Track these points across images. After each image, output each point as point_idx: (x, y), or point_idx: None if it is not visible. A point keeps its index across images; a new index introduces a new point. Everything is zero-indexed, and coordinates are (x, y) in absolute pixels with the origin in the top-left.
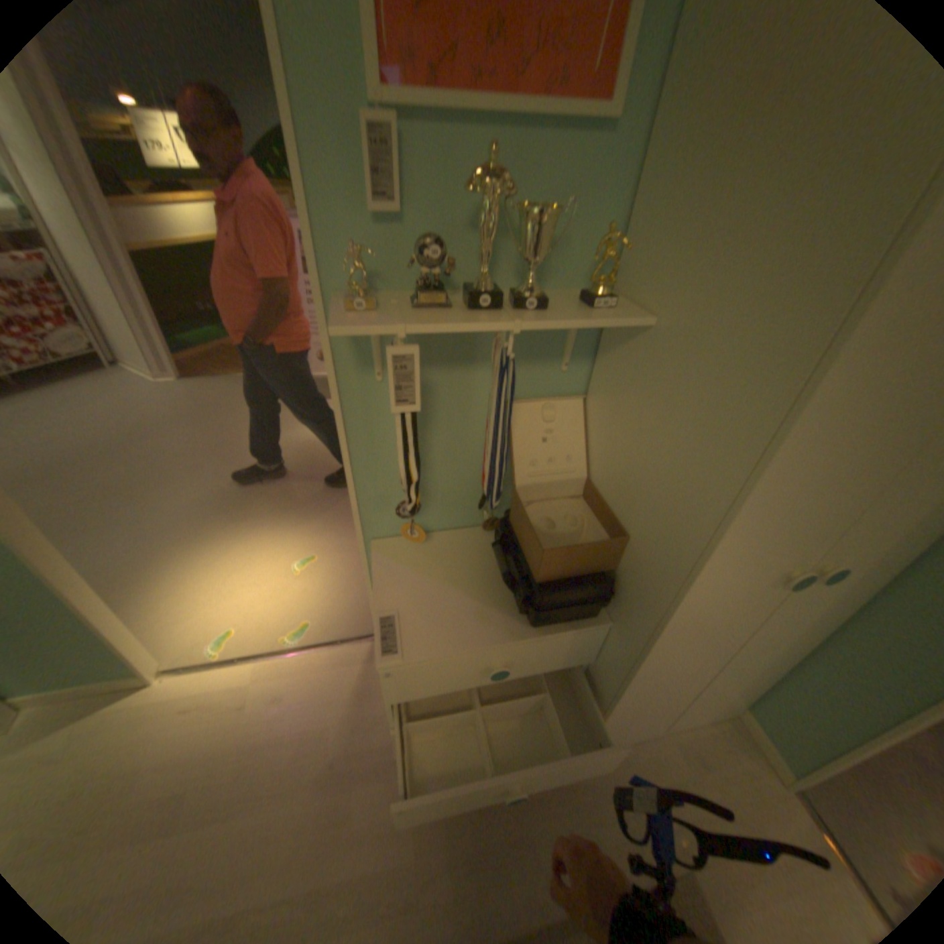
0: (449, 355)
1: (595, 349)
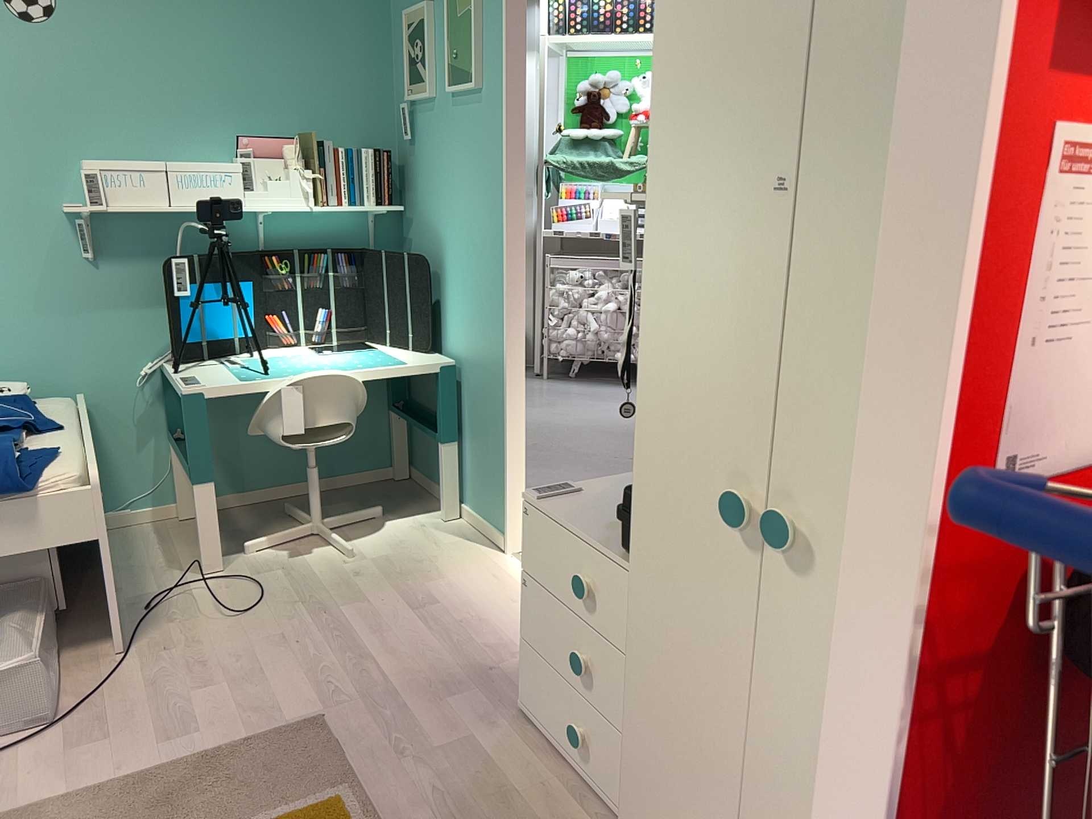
0: None
1: None
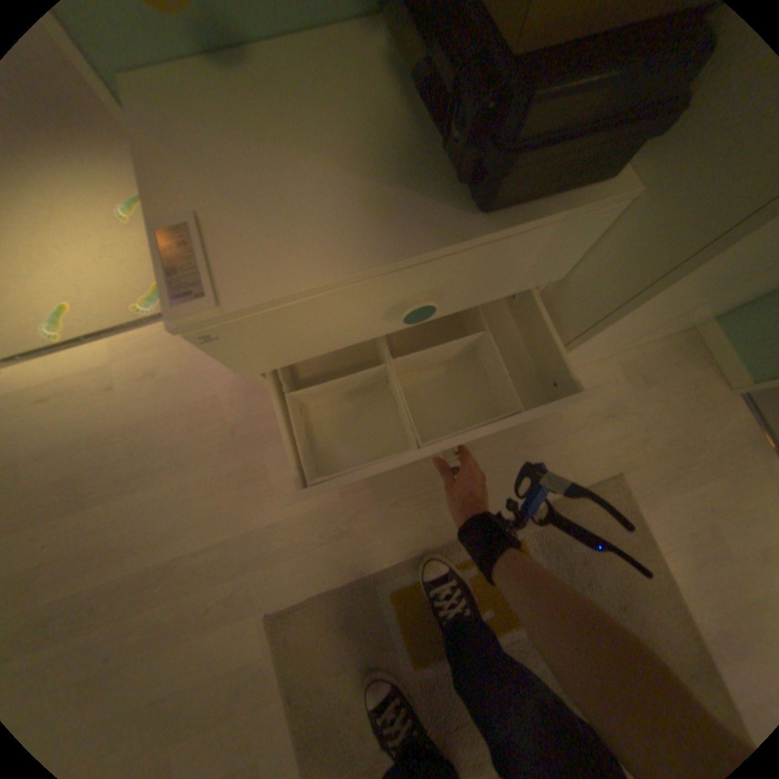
0: None
1: None
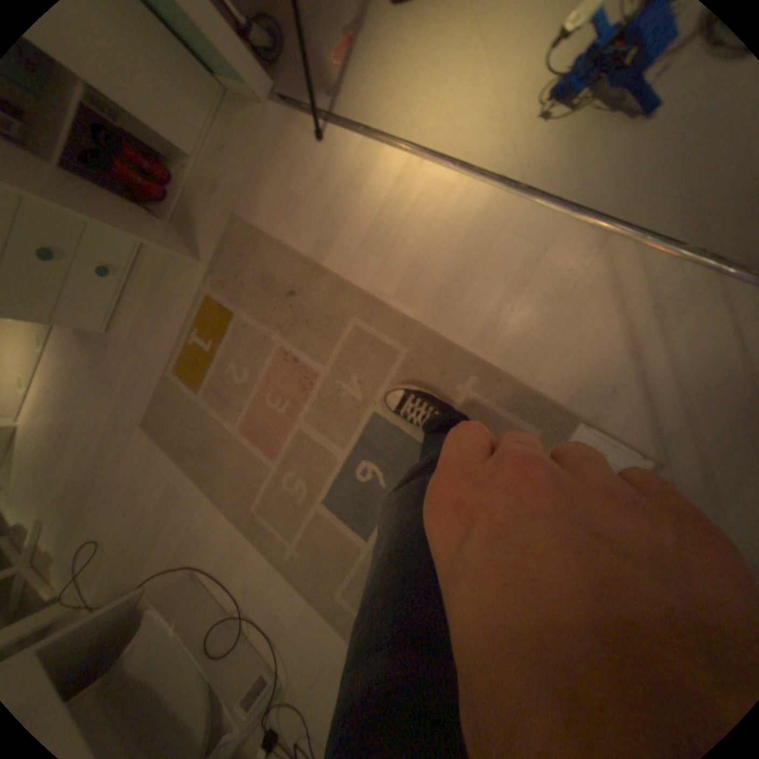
0: None
1: None
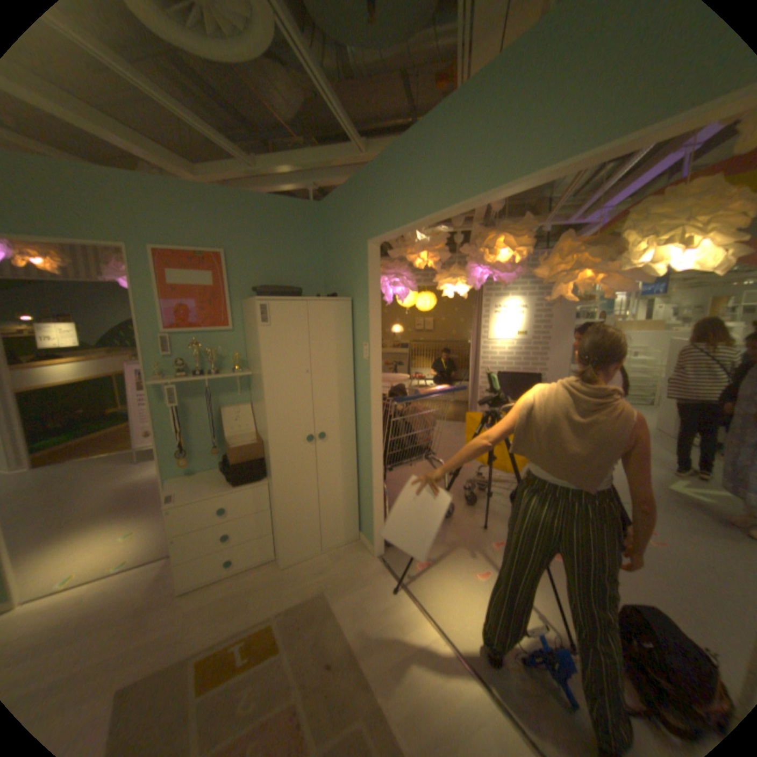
0: (192, 395)
1: (248, 388)
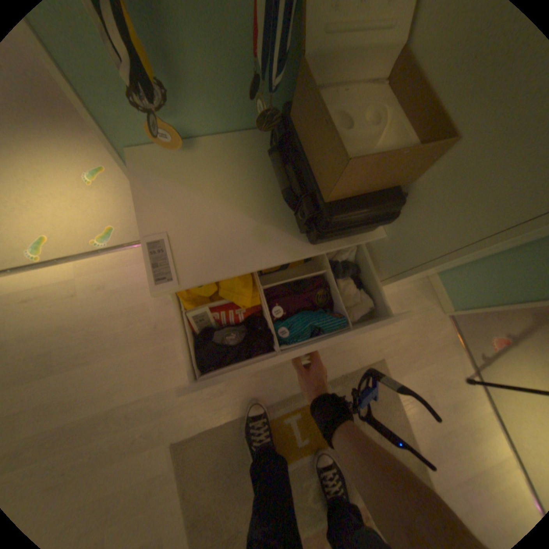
0: None
1: None
